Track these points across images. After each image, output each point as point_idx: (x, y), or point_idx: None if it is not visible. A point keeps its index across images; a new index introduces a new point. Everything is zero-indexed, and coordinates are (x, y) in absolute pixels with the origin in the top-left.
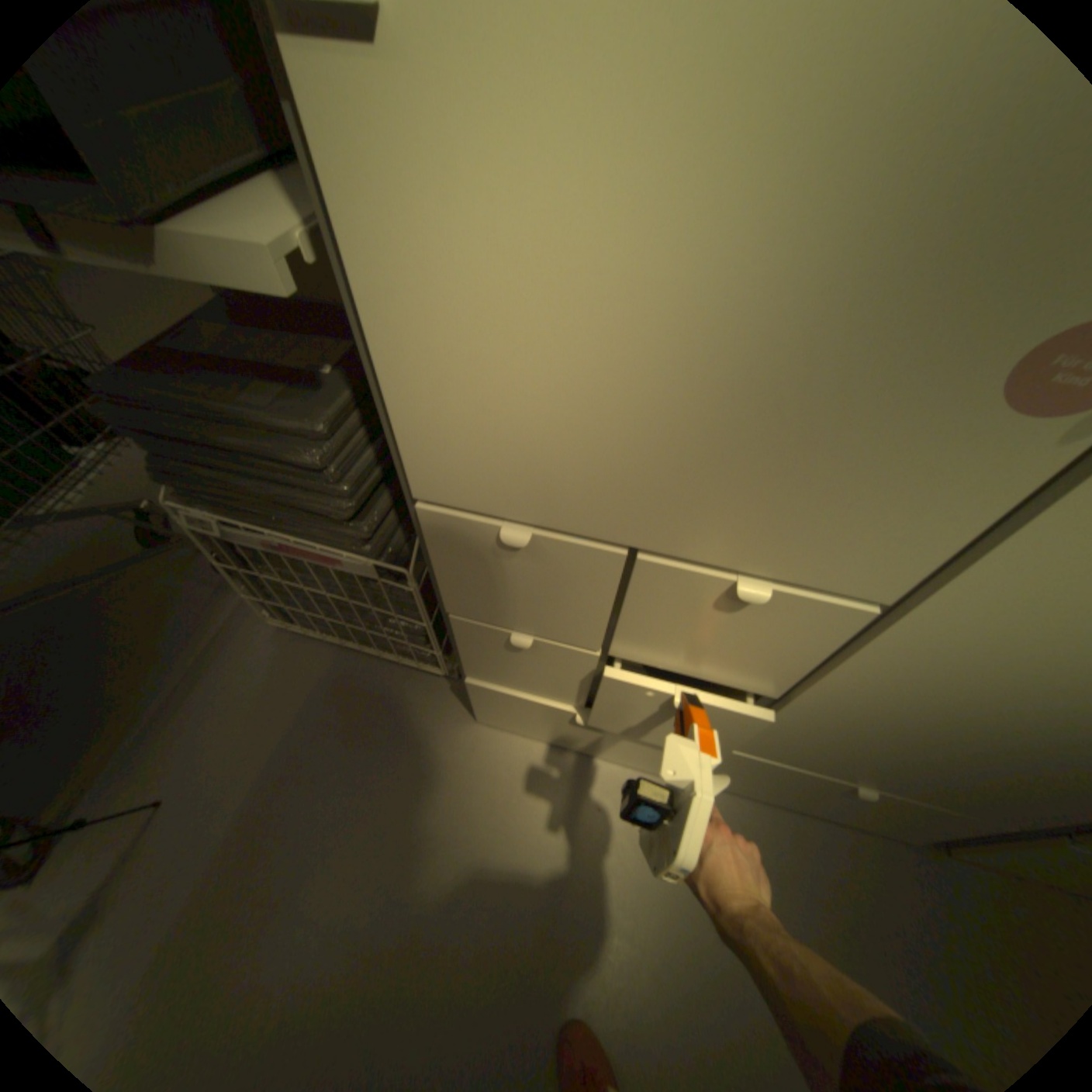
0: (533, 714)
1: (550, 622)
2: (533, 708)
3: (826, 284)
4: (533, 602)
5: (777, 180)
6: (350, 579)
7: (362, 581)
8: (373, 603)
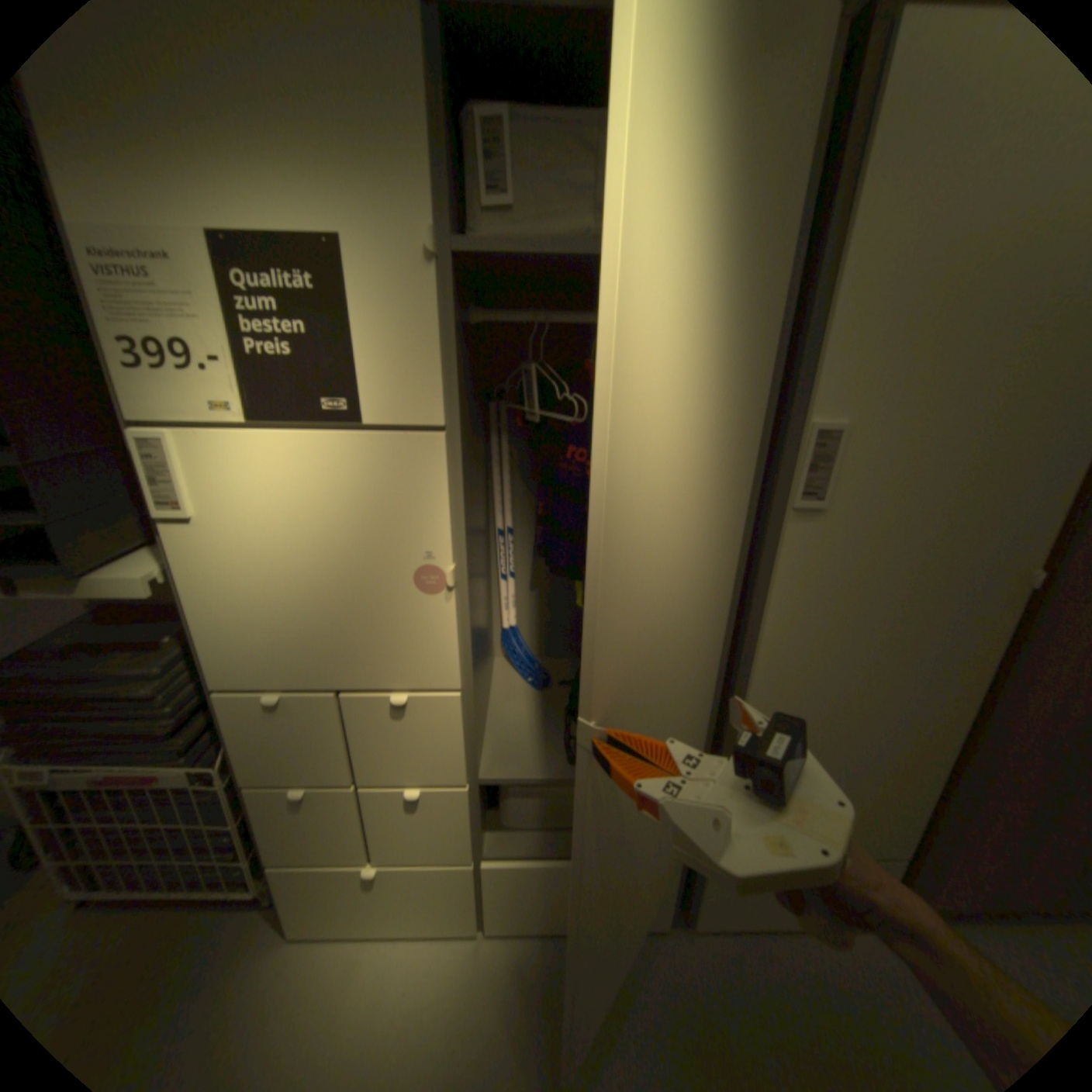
0: (332, 899)
1: (312, 769)
2: (329, 888)
3: (347, 568)
4: (296, 753)
5: (318, 545)
6: (166, 799)
7: (176, 798)
8: (185, 823)
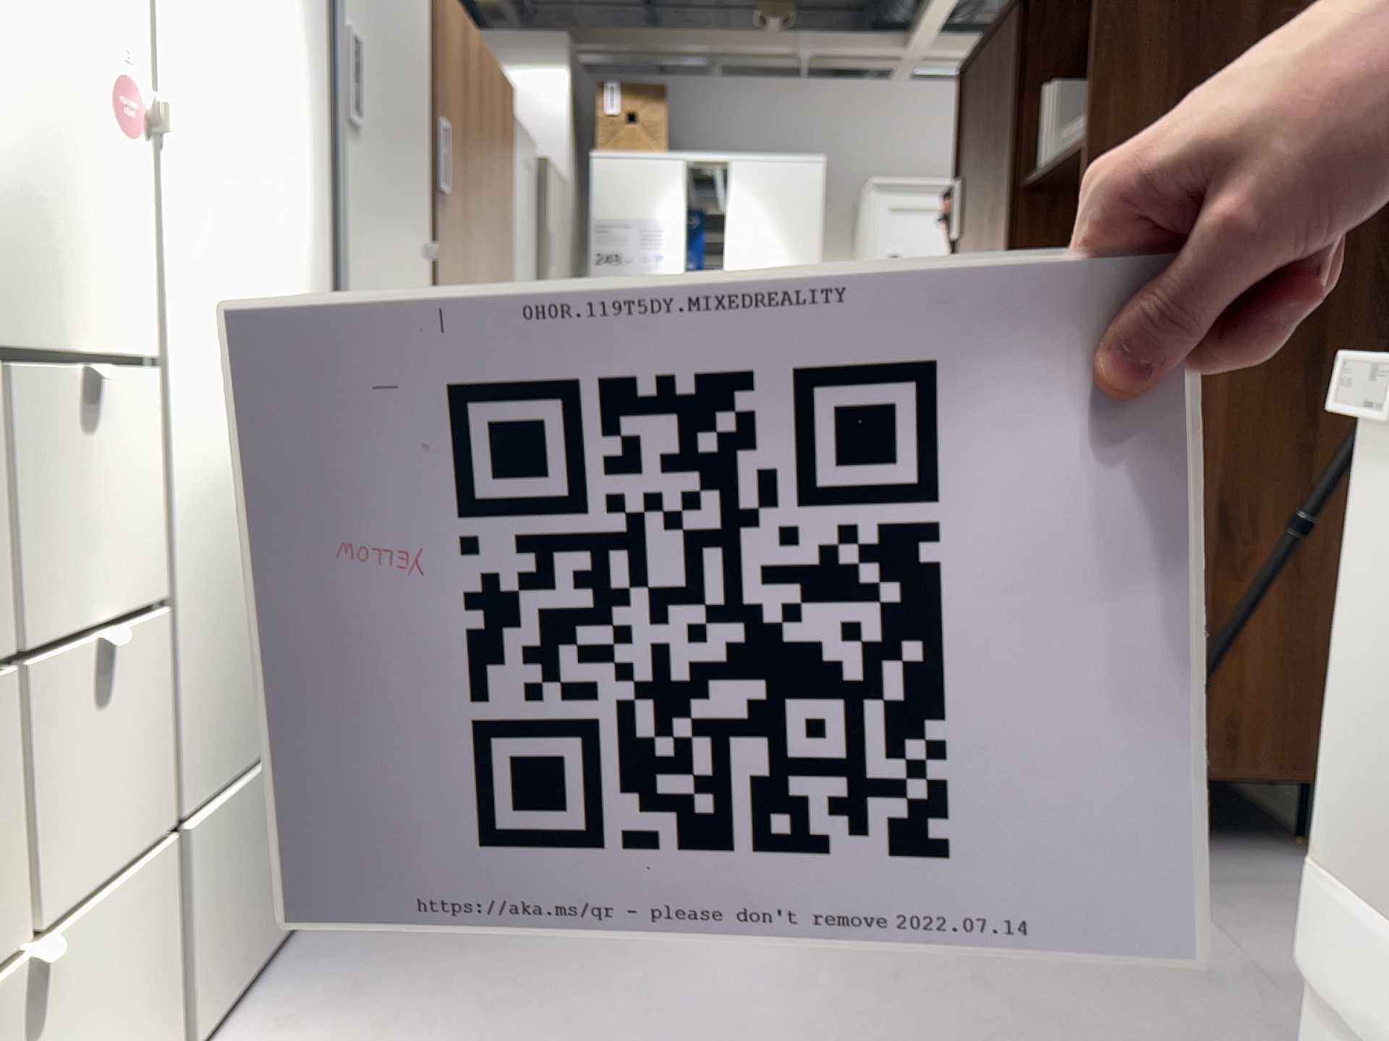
0: None
1: None
2: None
3: (11, 25)
4: None
5: None
6: None
7: None
8: None
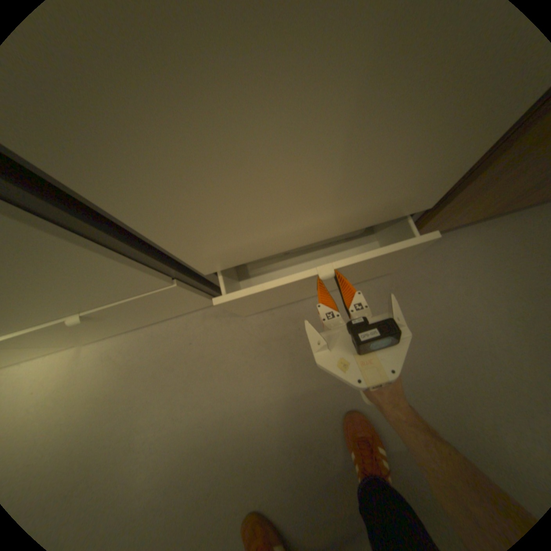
0: None
1: None
2: None
3: None
4: None
5: None
6: None
7: None
8: None
